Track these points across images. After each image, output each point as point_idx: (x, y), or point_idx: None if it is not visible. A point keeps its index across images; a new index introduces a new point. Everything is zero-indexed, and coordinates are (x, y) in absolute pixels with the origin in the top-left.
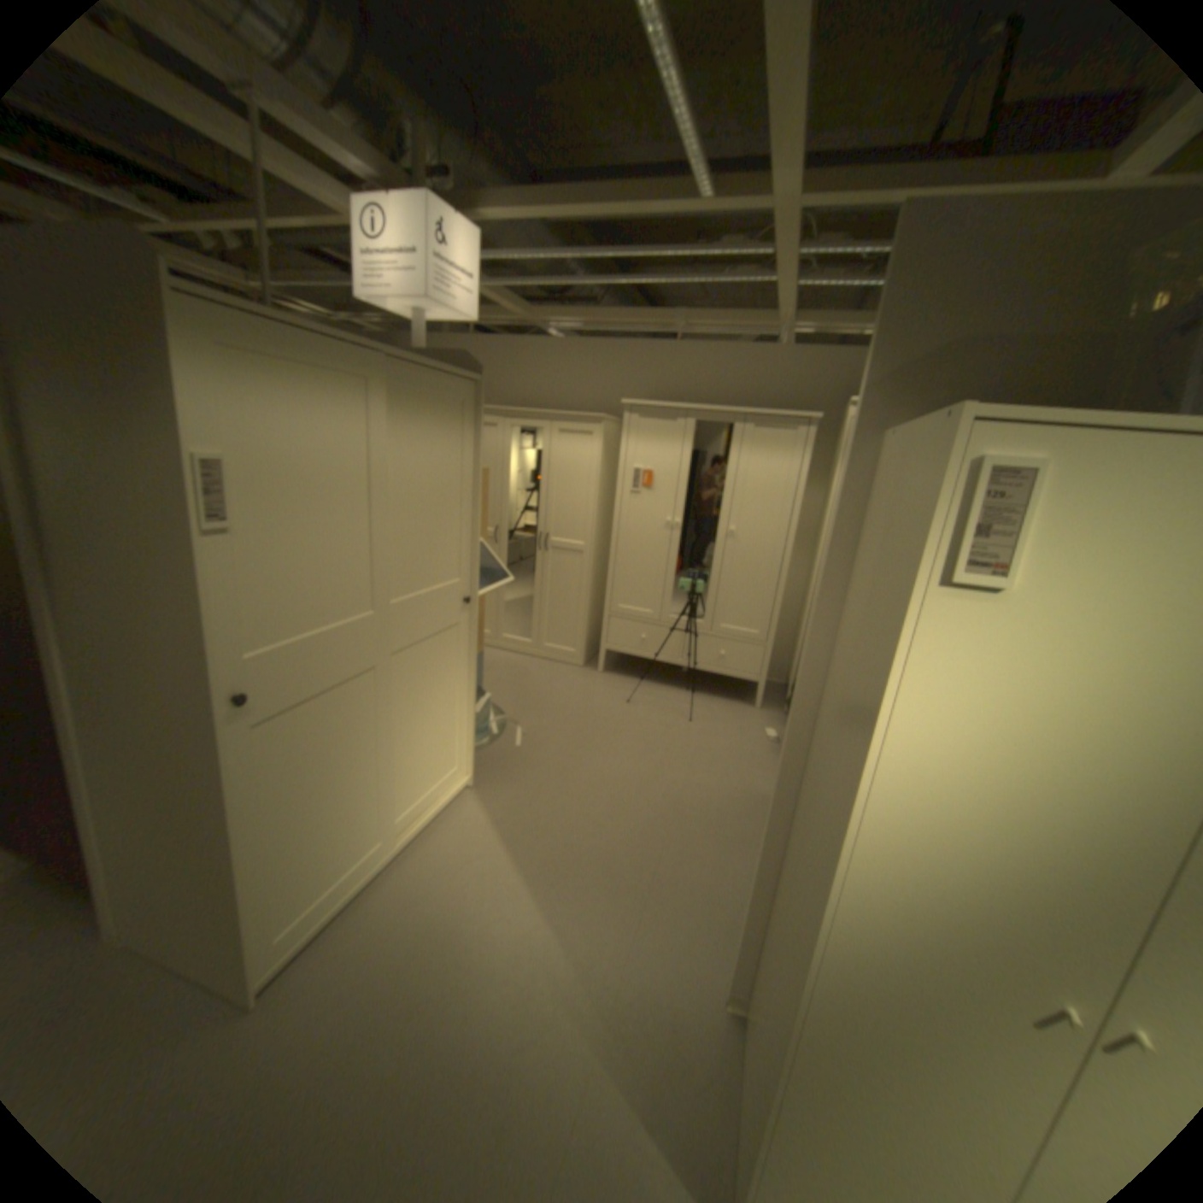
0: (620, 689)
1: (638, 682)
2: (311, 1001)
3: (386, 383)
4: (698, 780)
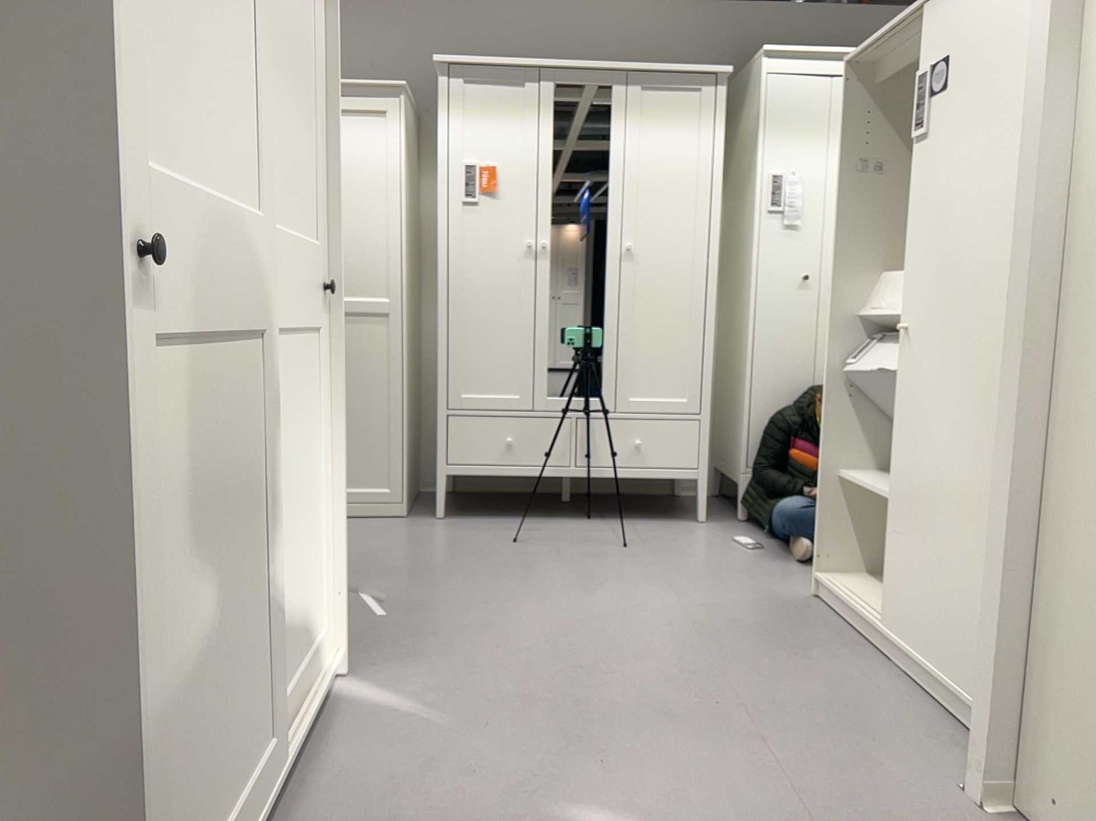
0: (489, 532)
1: (508, 522)
2: None
3: None
4: (699, 604)
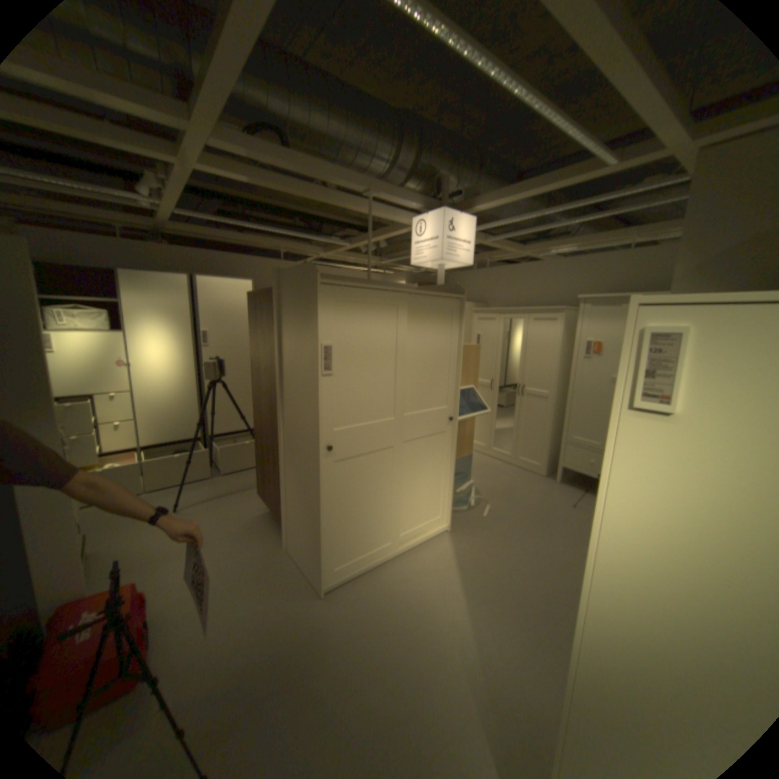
0: (571, 497)
1: (587, 495)
2: (344, 607)
3: (407, 306)
4: None
